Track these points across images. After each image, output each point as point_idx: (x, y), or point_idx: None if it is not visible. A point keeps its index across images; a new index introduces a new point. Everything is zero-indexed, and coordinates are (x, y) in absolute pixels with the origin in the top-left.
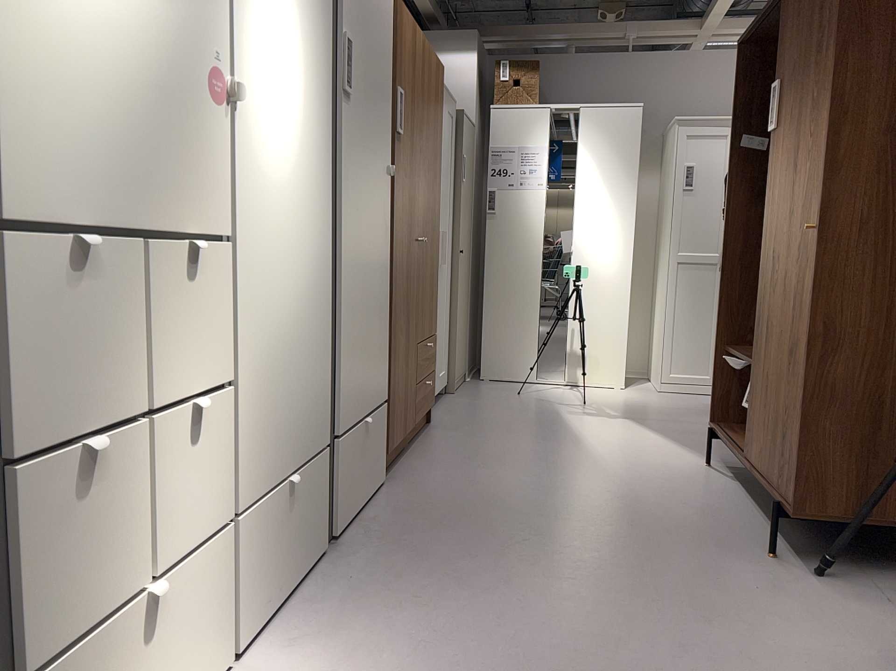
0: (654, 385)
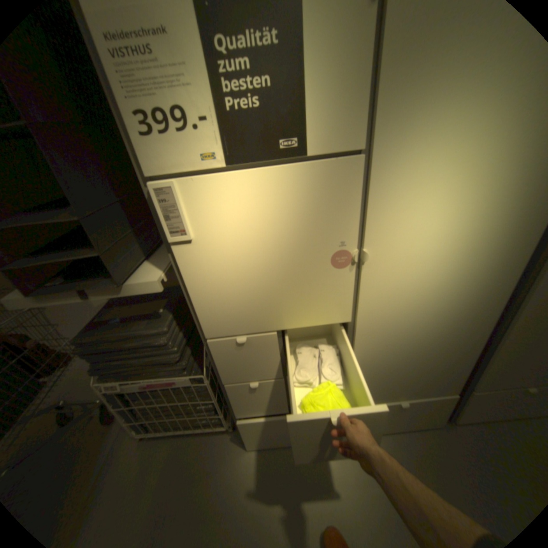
0: None
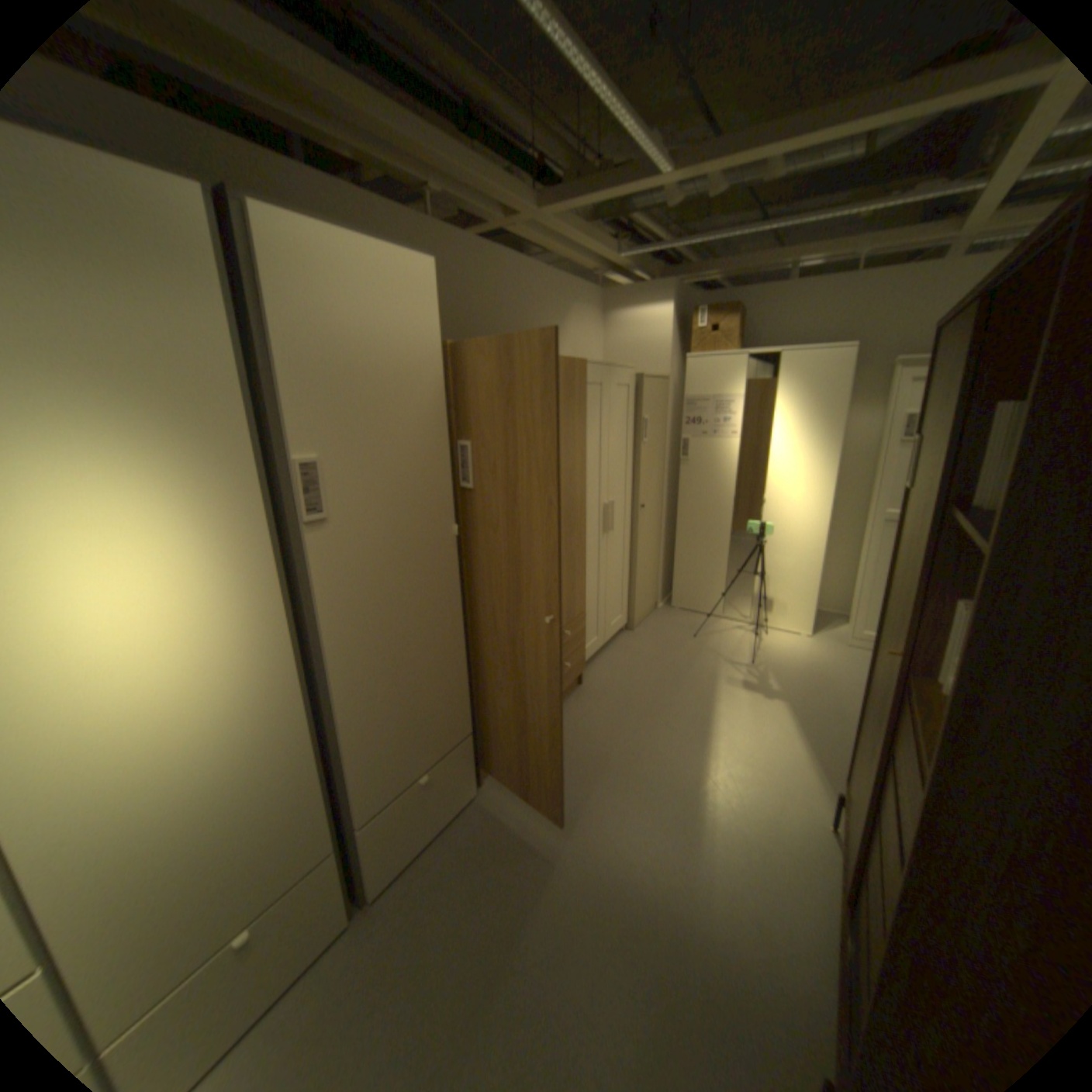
0: (848, 633)
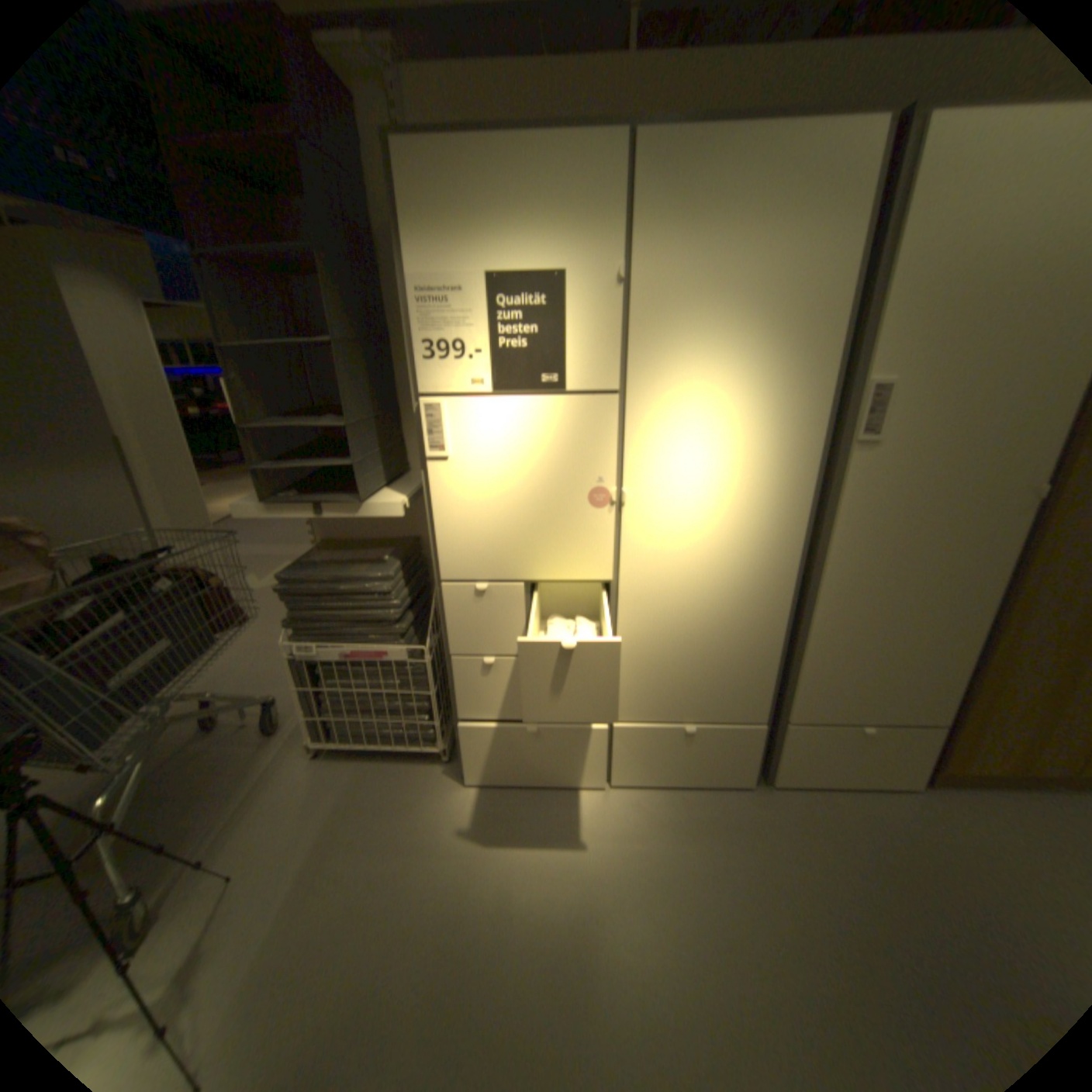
0: None
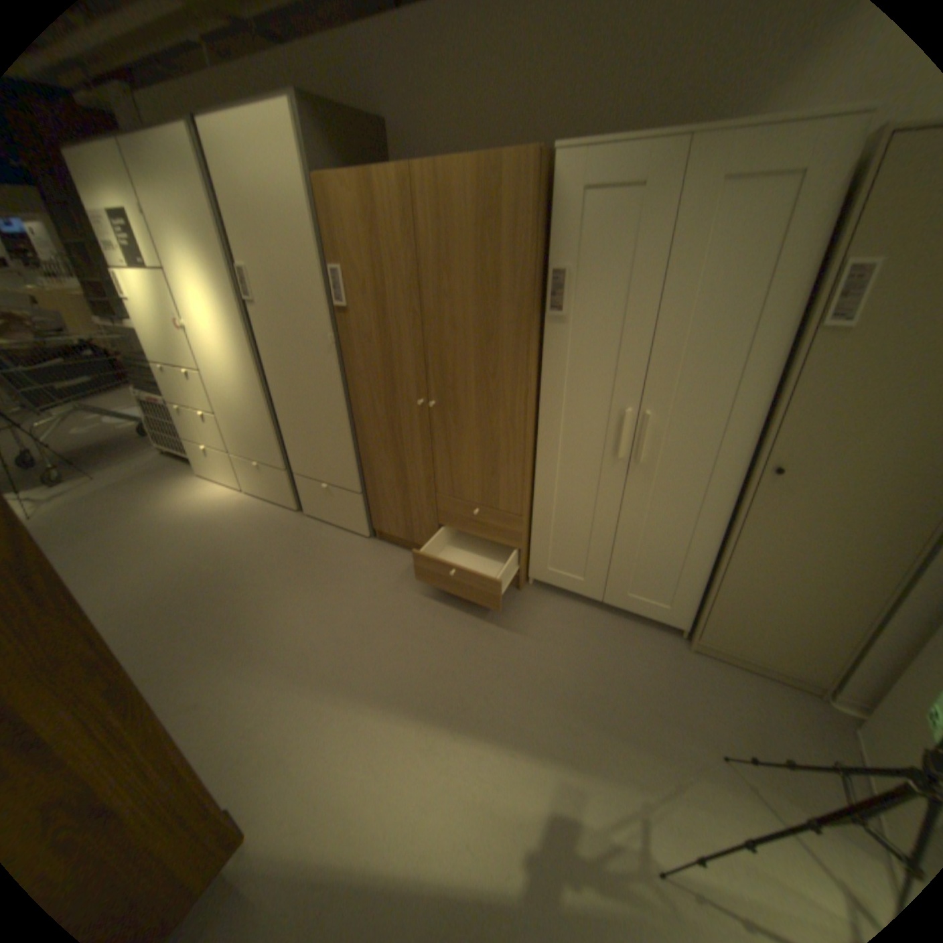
0: None
